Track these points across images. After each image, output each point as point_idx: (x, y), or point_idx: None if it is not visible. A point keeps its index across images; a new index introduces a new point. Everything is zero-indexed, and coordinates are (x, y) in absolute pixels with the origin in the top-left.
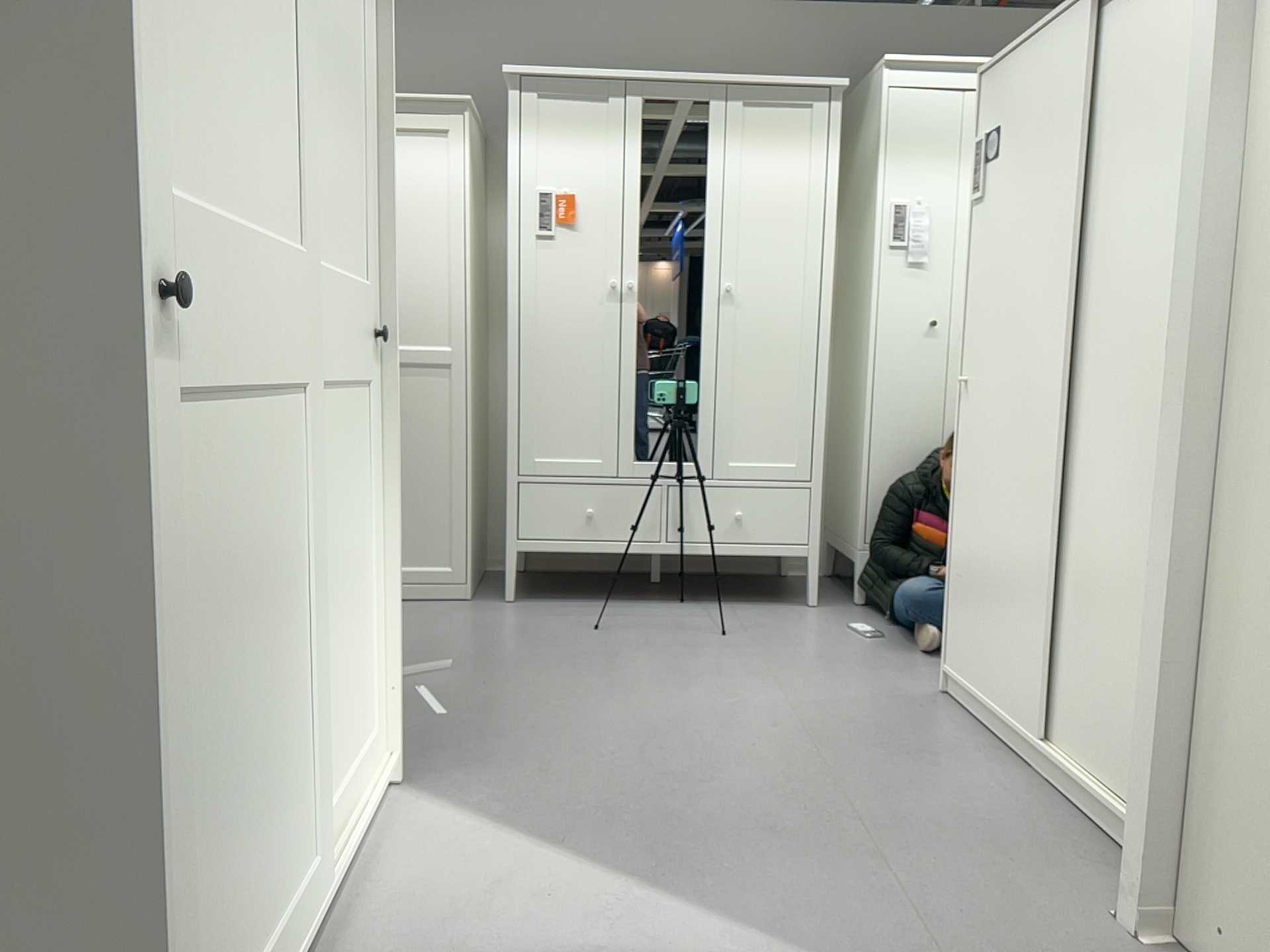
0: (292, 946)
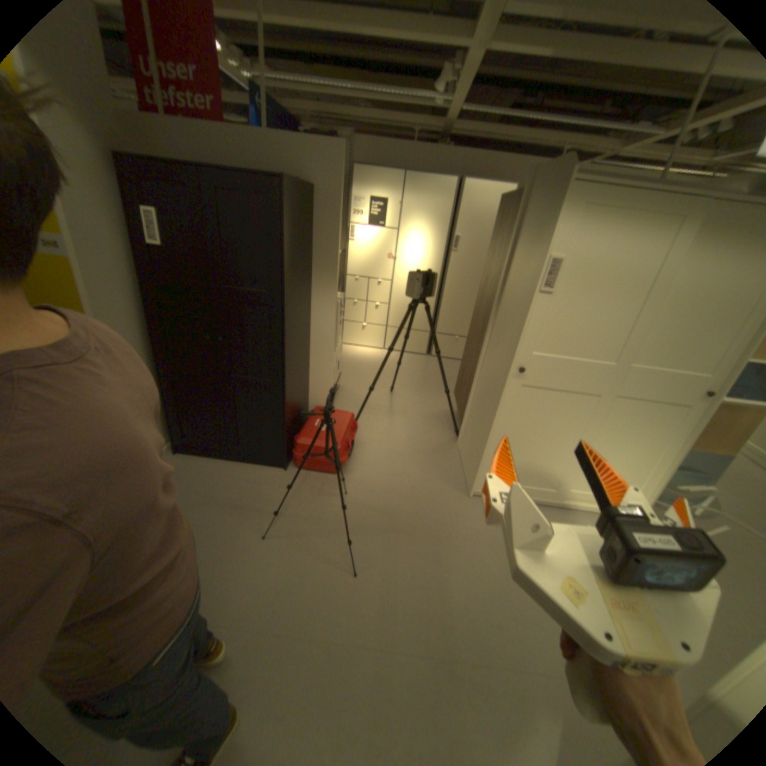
0: (540, 497)
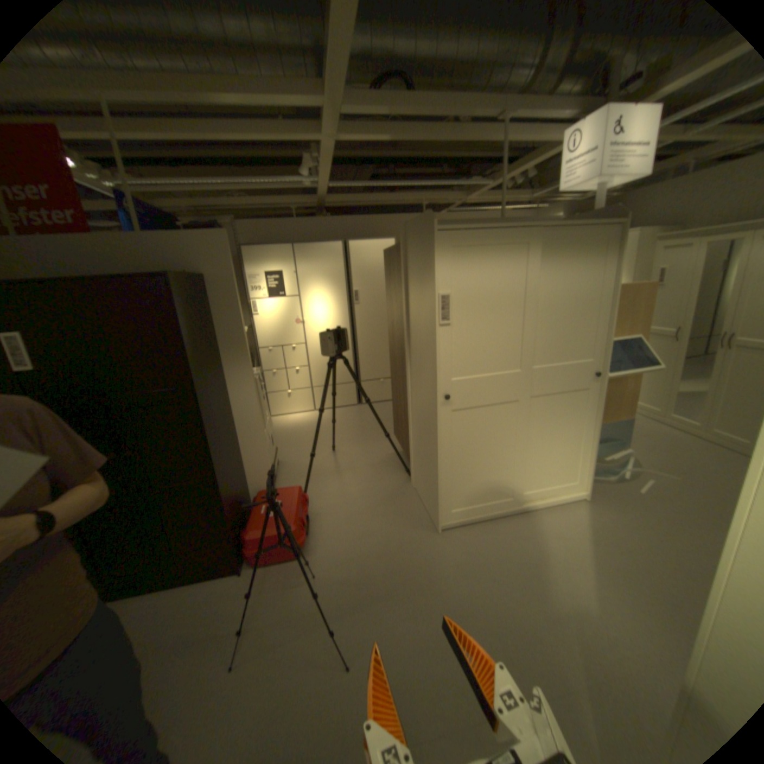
0: (500, 509)
